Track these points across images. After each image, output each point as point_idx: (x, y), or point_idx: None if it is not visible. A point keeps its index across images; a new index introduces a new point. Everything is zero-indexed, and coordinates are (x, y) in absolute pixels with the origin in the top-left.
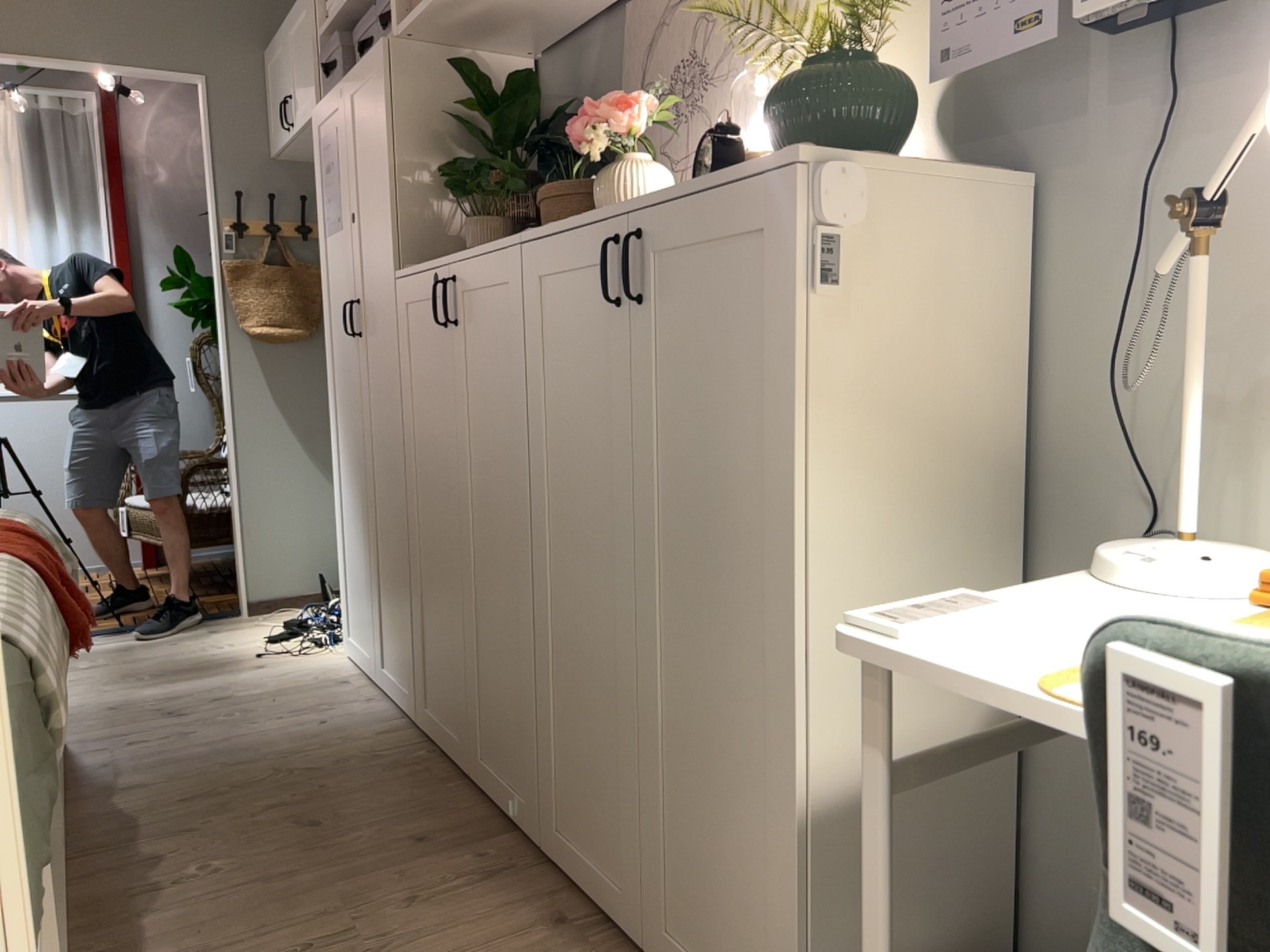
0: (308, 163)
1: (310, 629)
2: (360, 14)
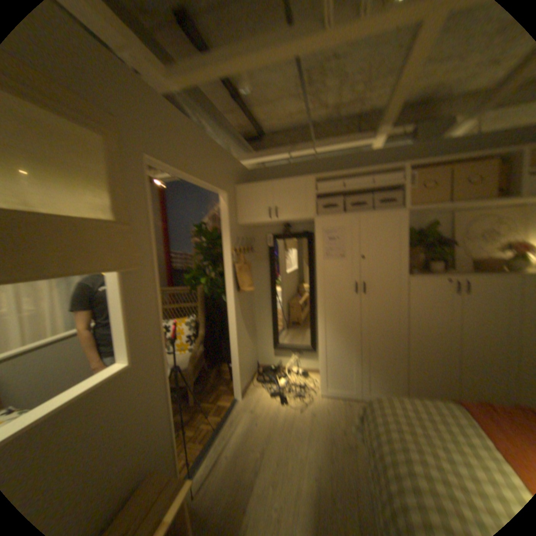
0: (242, 226)
1: (280, 394)
2: (341, 192)
